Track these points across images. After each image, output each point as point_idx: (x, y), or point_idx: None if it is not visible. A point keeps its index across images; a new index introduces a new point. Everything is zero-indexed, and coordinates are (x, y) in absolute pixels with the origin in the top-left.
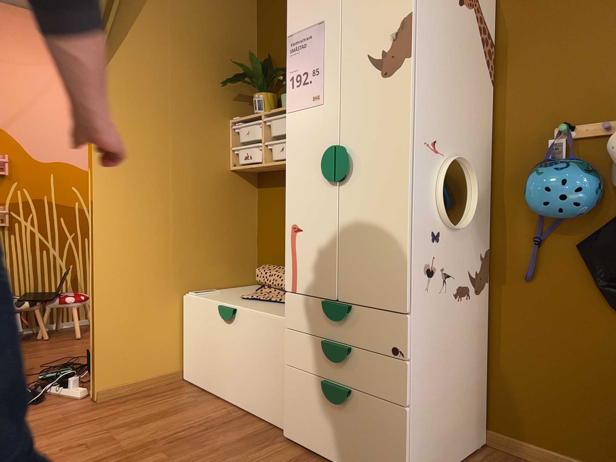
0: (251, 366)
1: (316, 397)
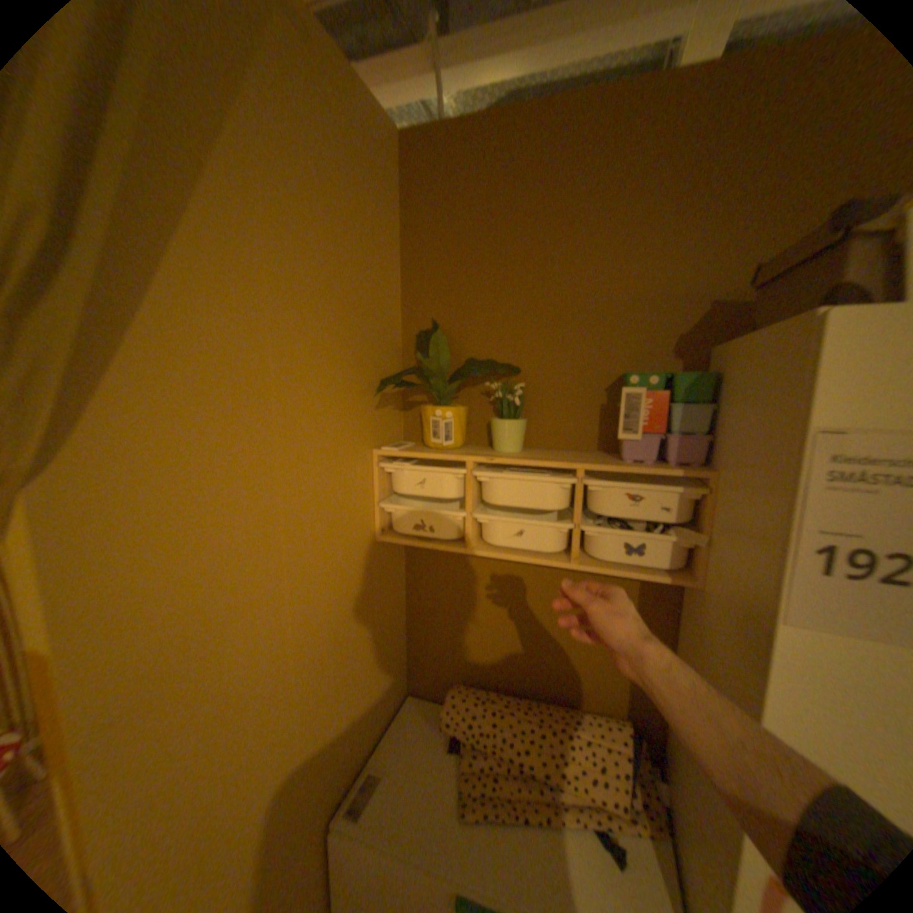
0: None
1: None
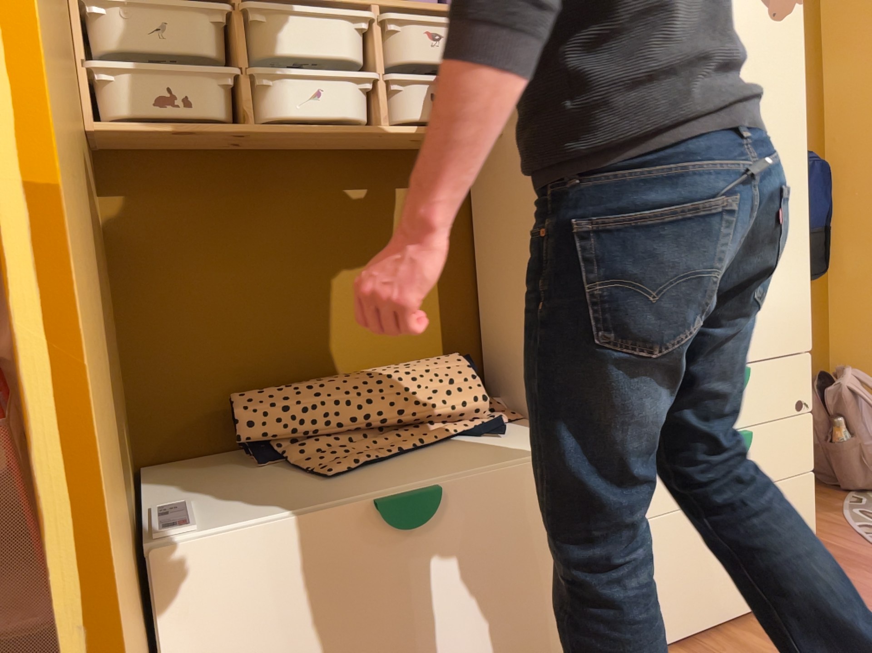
0: (503, 591)
1: (693, 542)
